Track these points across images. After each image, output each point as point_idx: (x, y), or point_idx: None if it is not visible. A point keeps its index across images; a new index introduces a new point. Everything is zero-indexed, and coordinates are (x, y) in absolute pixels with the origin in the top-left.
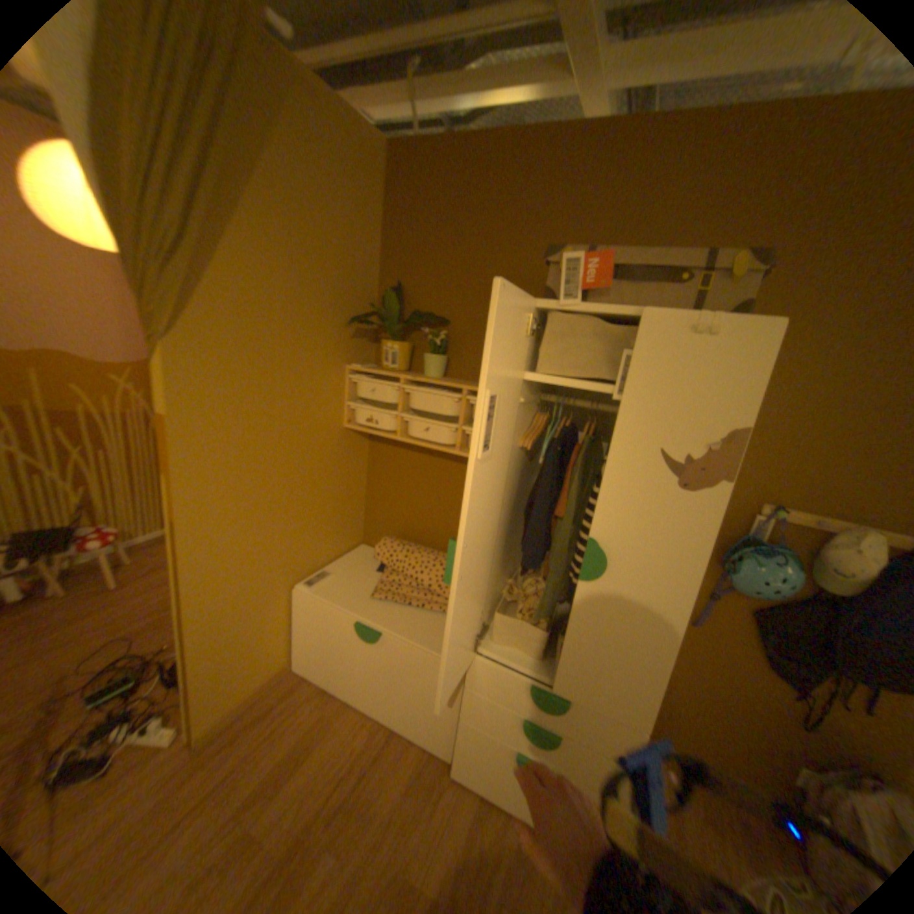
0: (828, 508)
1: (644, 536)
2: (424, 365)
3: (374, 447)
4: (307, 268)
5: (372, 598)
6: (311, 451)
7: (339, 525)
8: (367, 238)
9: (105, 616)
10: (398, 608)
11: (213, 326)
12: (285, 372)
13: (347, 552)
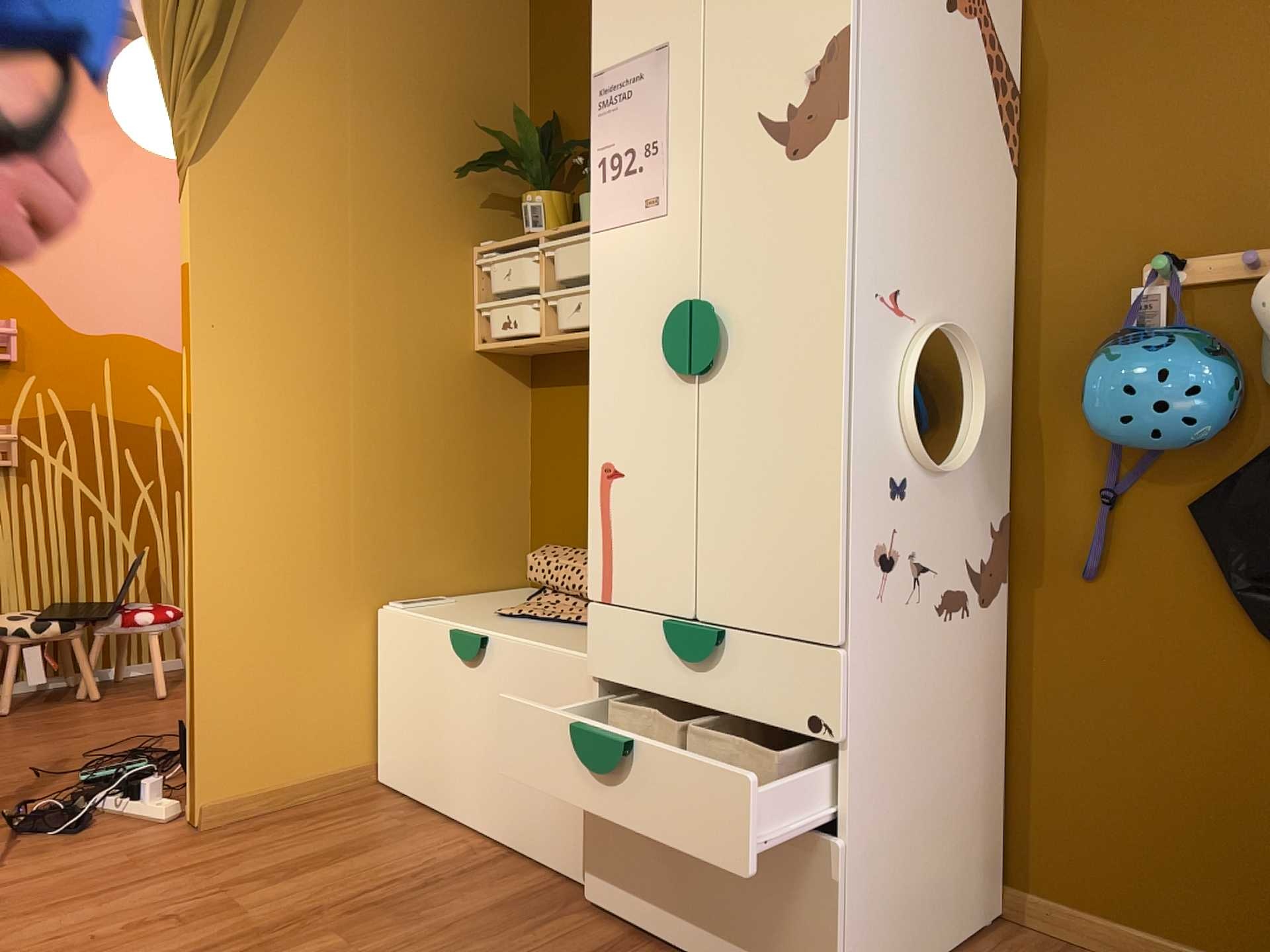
0: (1261, 232)
1: (764, 259)
2: (581, 217)
3: (536, 395)
4: (397, 98)
5: (494, 615)
6: (409, 371)
7: (471, 528)
8: (502, 62)
9: (137, 717)
10: (532, 623)
11: (257, 158)
12: (363, 238)
13: (491, 590)
